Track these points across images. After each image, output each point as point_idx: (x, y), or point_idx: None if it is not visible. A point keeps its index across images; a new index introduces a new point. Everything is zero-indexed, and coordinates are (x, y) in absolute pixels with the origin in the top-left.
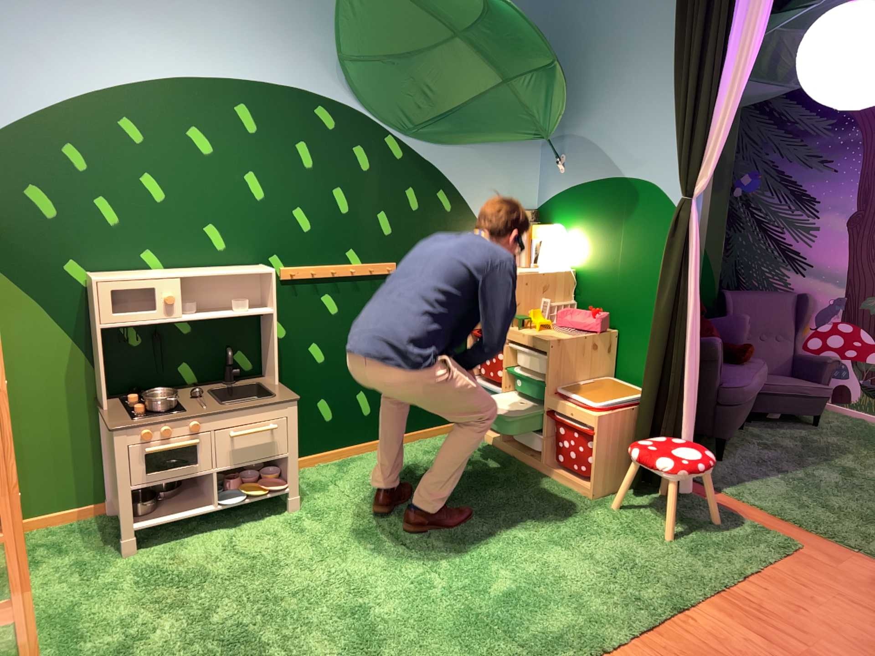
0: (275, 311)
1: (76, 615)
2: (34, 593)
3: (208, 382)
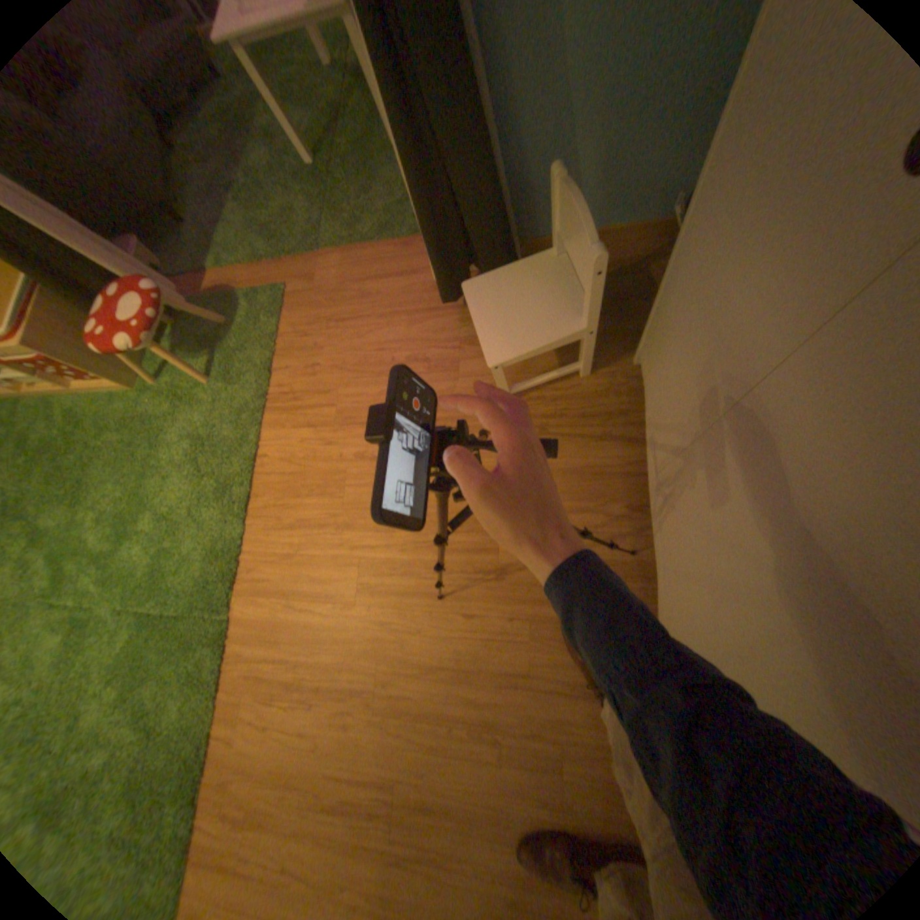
0: None
1: None
2: None
3: None
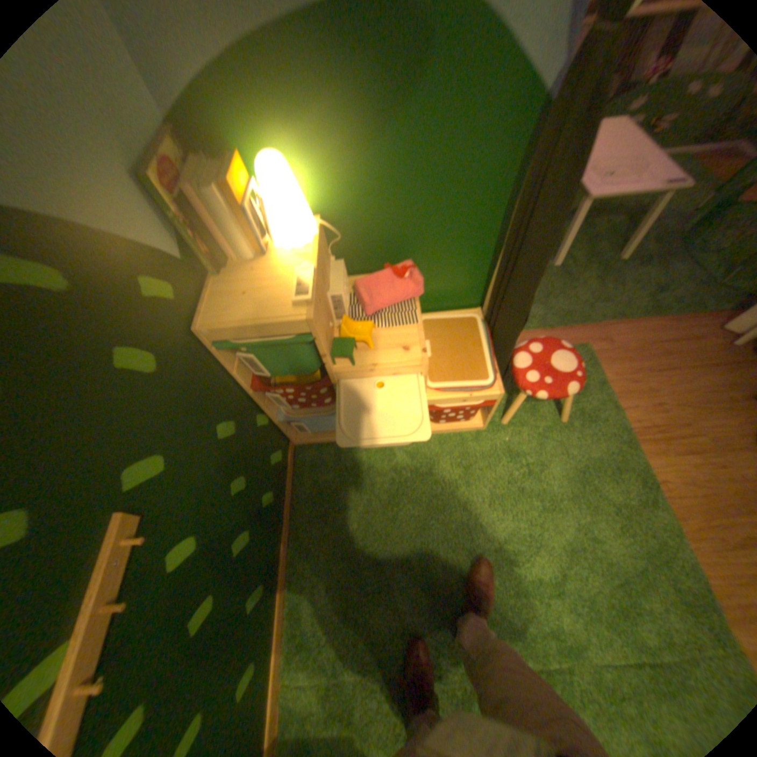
0: None
1: None
2: None
3: None
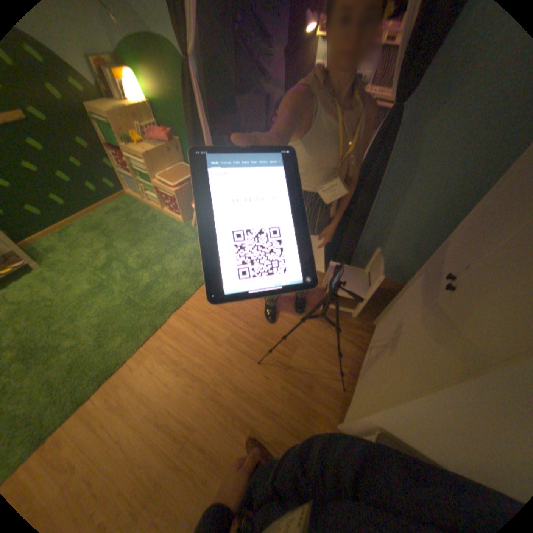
0: None
1: None
2: None
3: None
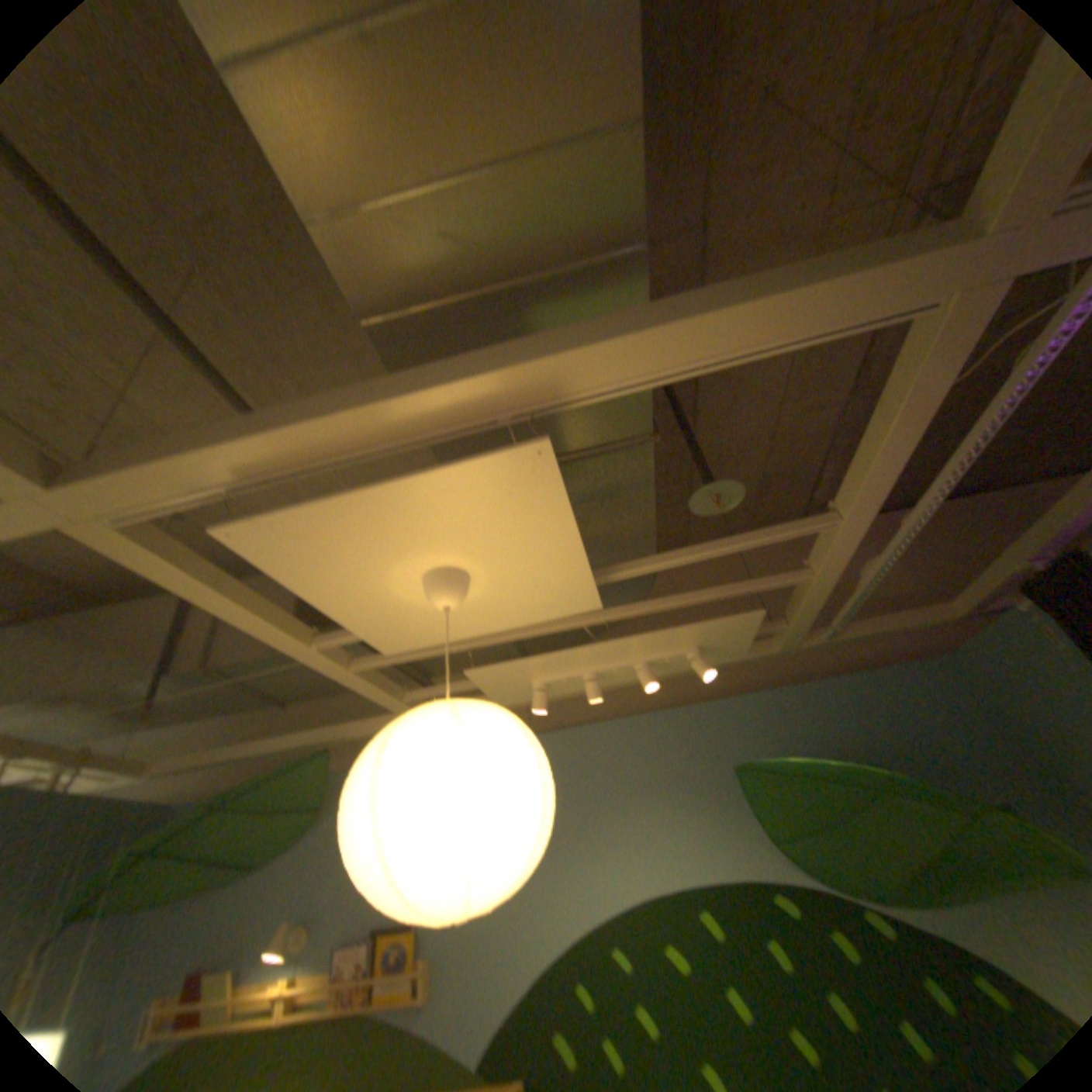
0: None
1: None
2: None
3: None
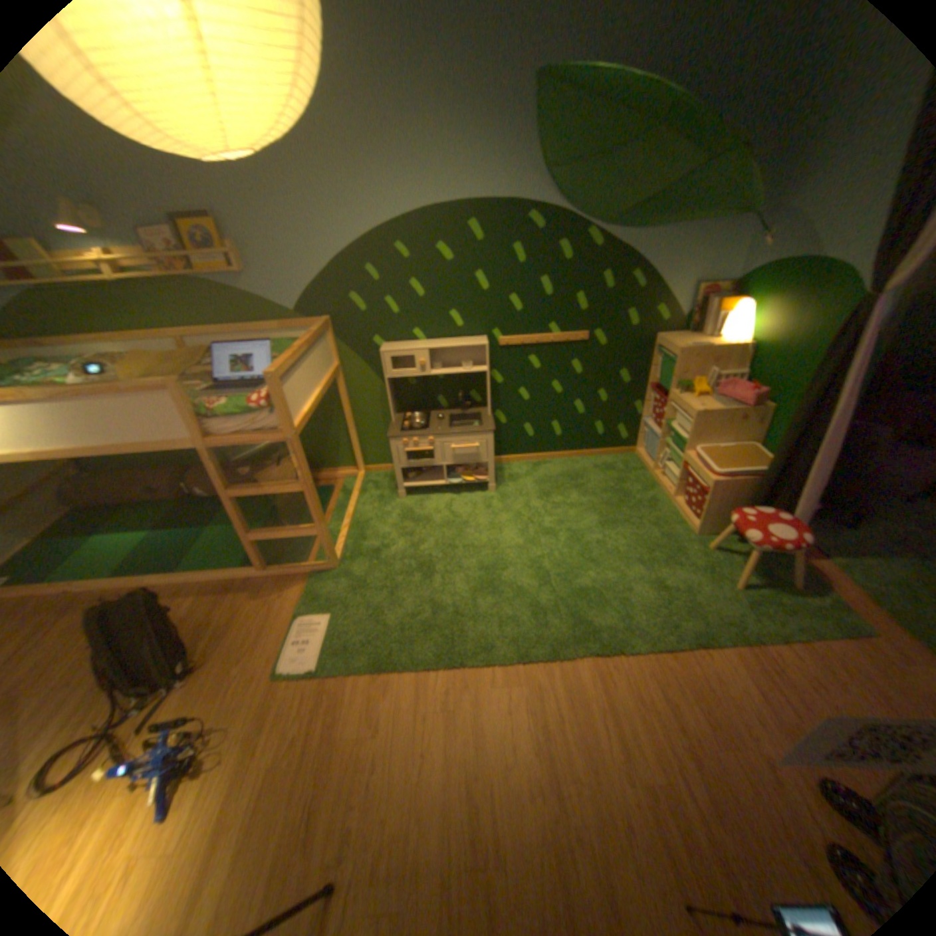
0: (496, 368)
1: (369, 525)
2: (359, 508)
3: (454, 408)
